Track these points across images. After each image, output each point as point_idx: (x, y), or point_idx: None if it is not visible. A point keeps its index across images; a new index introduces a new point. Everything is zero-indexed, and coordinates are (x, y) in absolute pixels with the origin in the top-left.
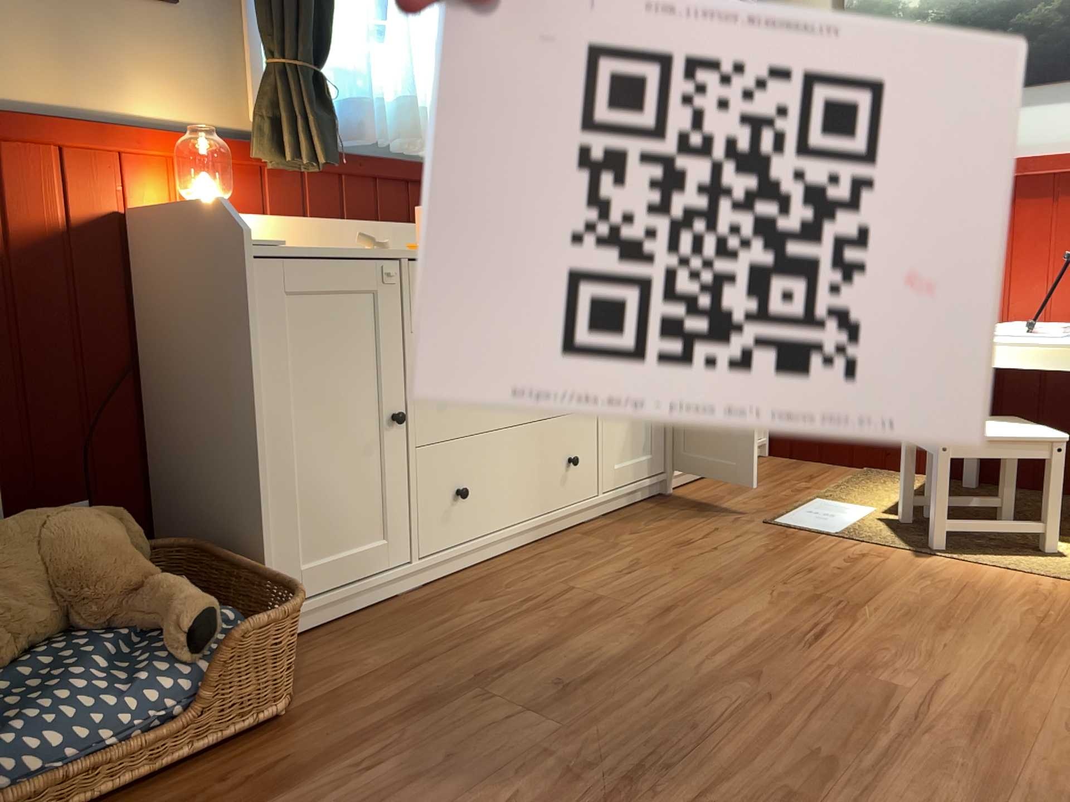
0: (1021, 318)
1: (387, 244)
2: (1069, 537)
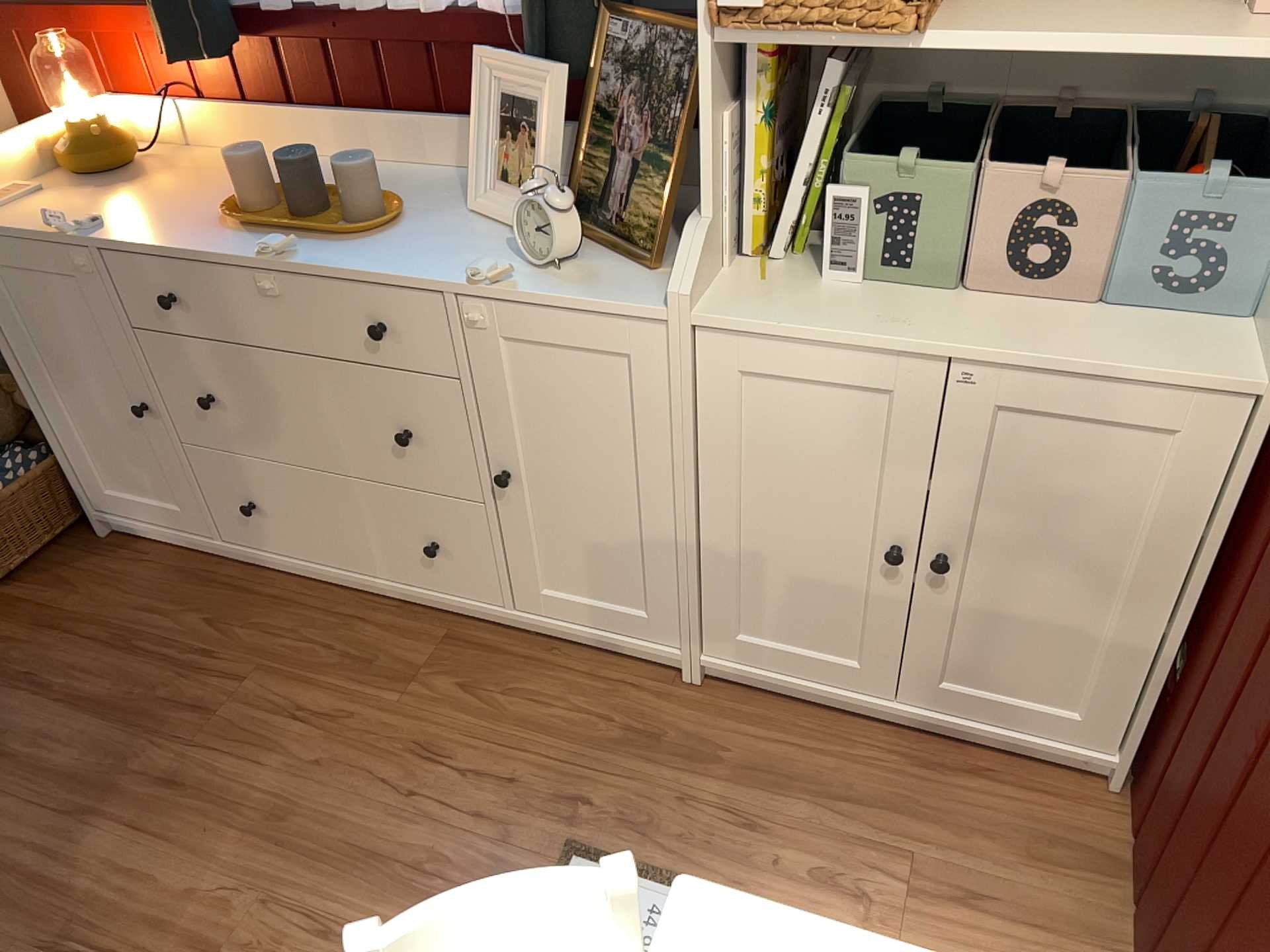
0: None
1: (87, 225)
2: None
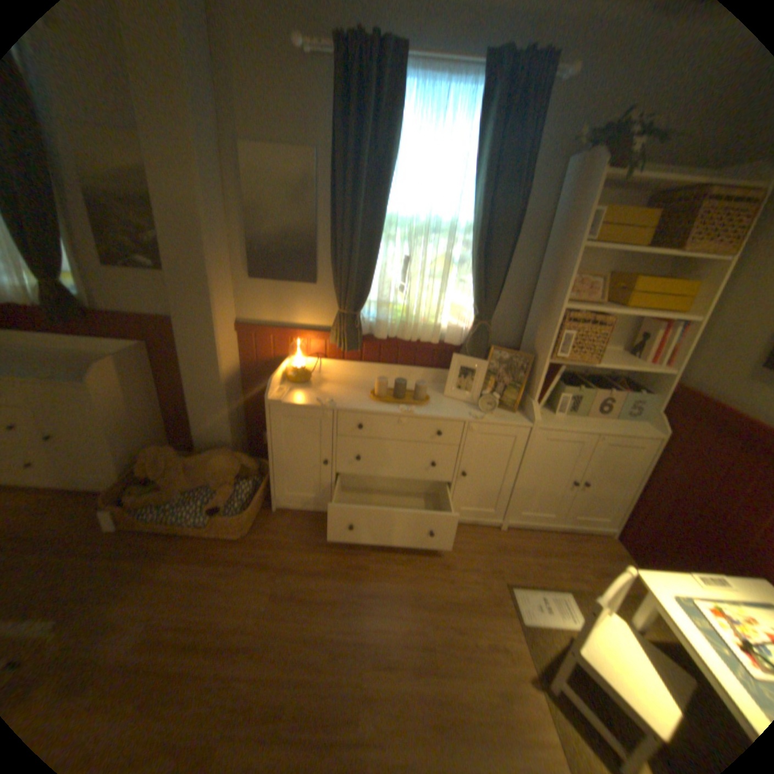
0: None
1: (331, 404)
2: None
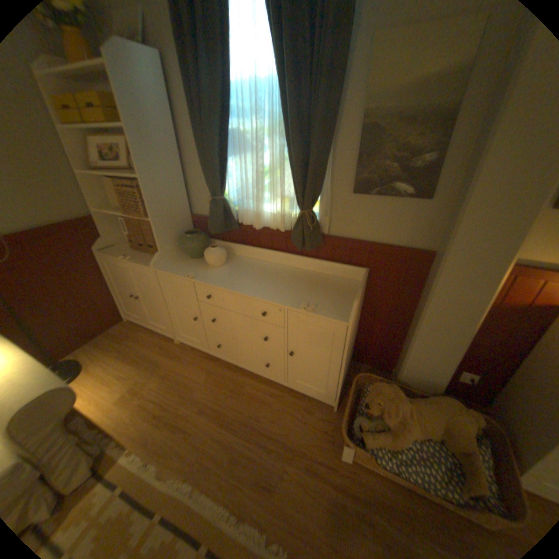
0: None
1: None
2: None
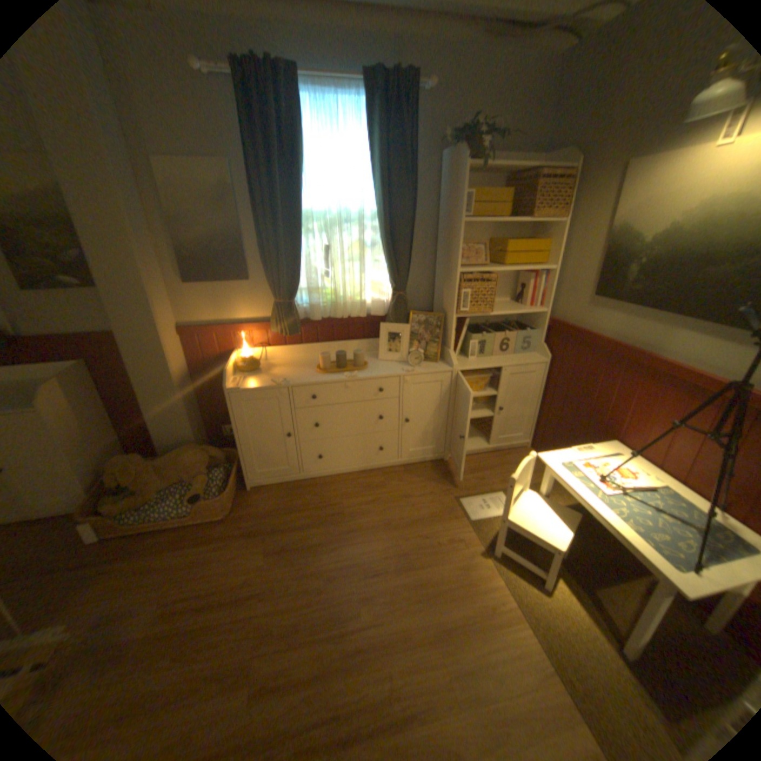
0: (652, 457)
1: (284, 382)
2: (579, 589)
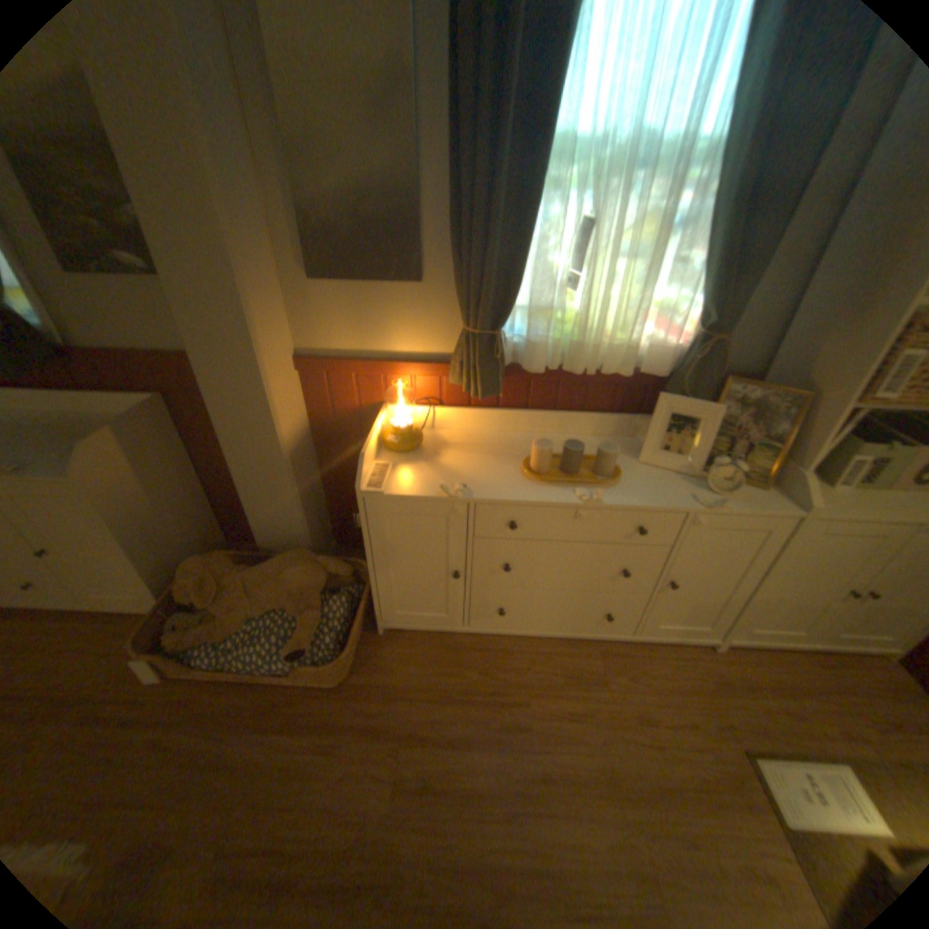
0: None
1: (464, 491)
2: None
